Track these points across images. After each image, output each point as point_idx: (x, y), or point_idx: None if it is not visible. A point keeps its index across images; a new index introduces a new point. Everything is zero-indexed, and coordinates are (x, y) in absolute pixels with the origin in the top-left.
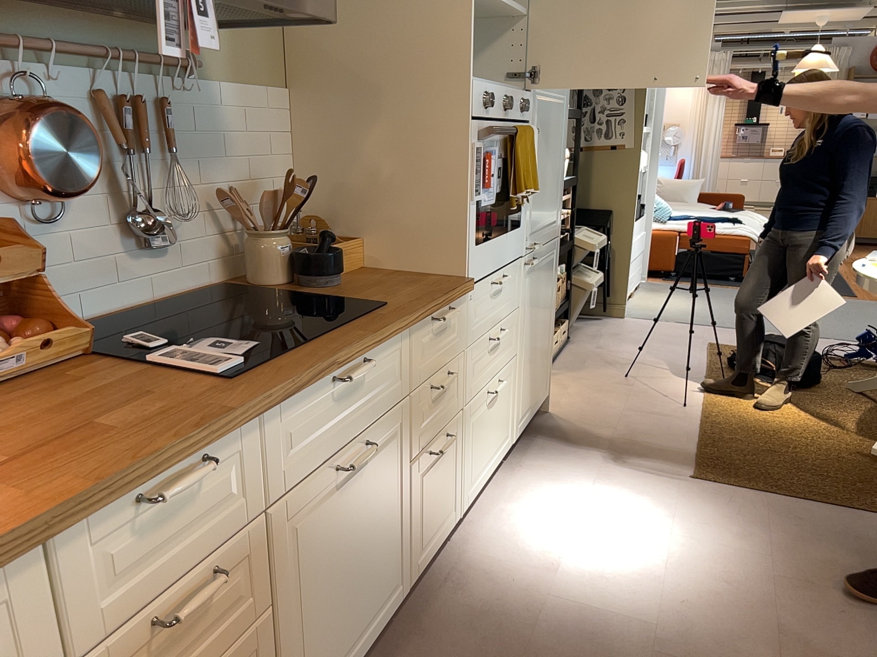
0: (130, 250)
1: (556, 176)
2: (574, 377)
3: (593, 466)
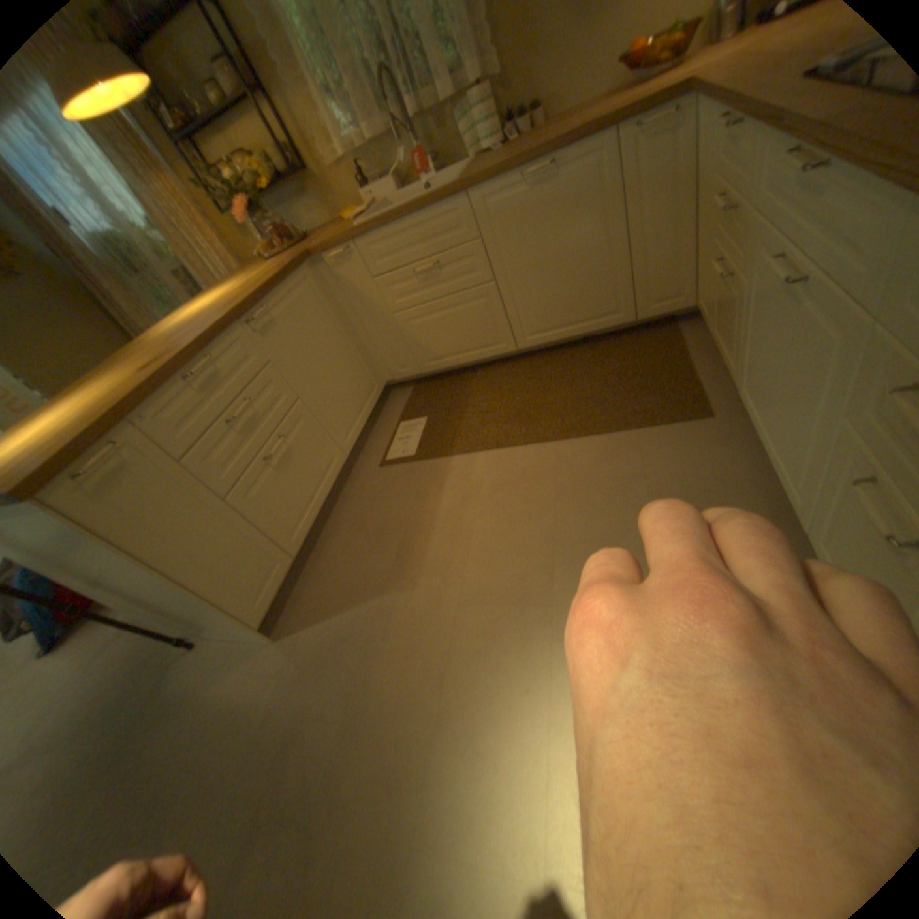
0: None
1: None
2: None
3: None
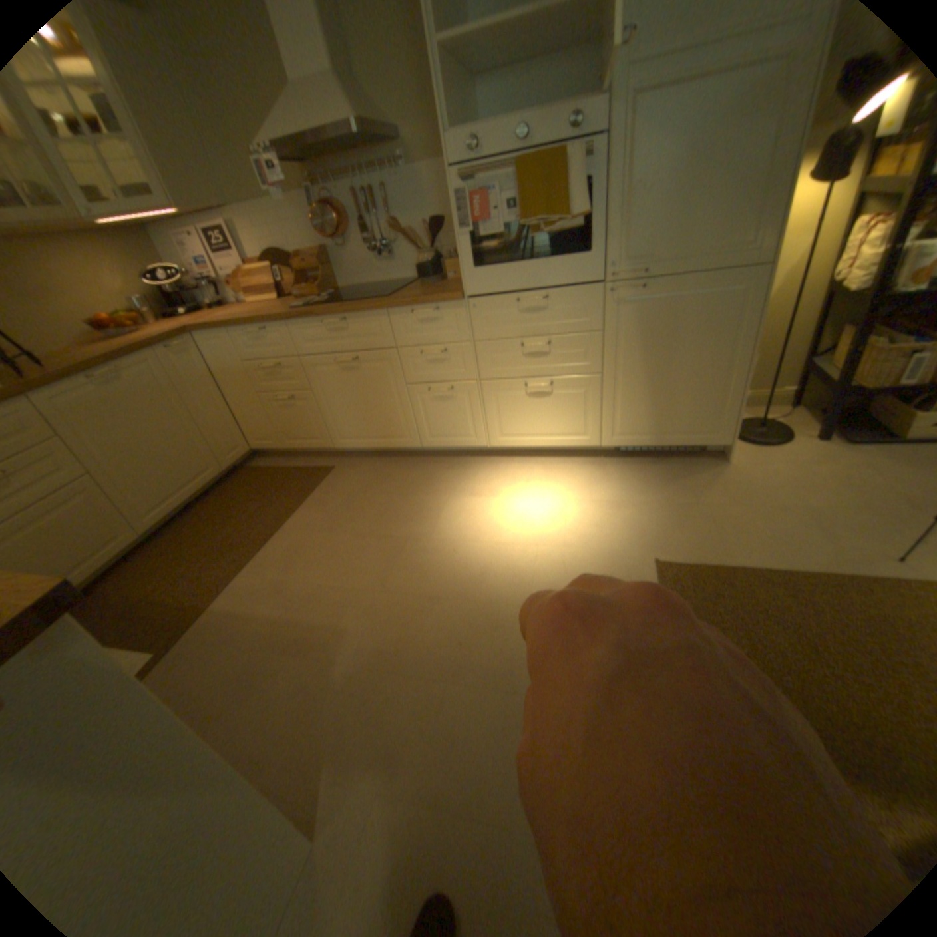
0: (376, 256)
1: (745, 177)
2: (872, 464)
3: (630, 499)
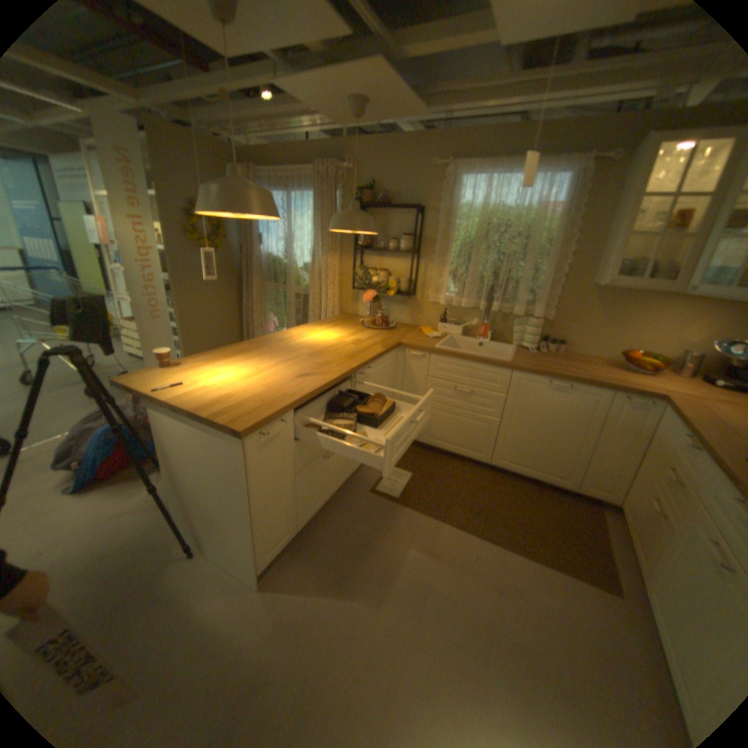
0: None
1: None
2: None
3: None
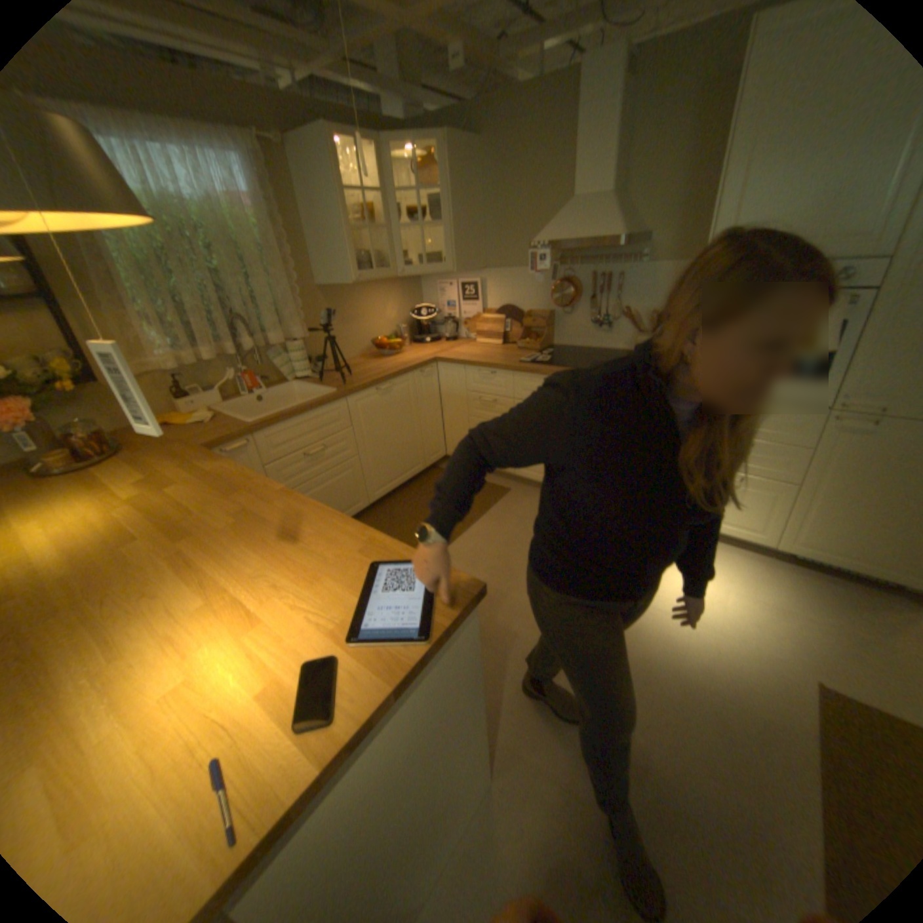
0: (594, 327)
1: None
2: None
3: (798, 612)
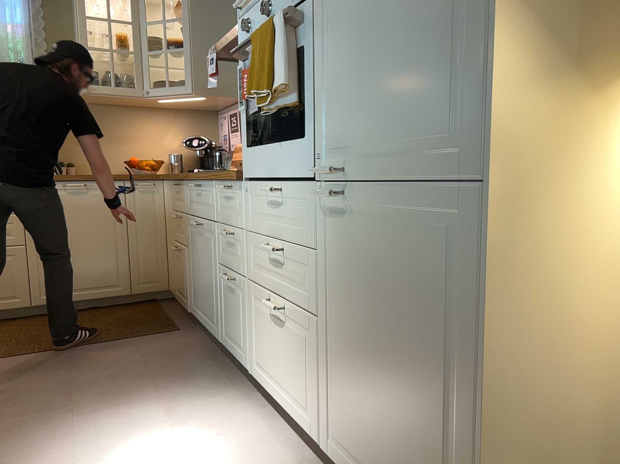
0: None
1: (436, 28)
2: None
3: None
